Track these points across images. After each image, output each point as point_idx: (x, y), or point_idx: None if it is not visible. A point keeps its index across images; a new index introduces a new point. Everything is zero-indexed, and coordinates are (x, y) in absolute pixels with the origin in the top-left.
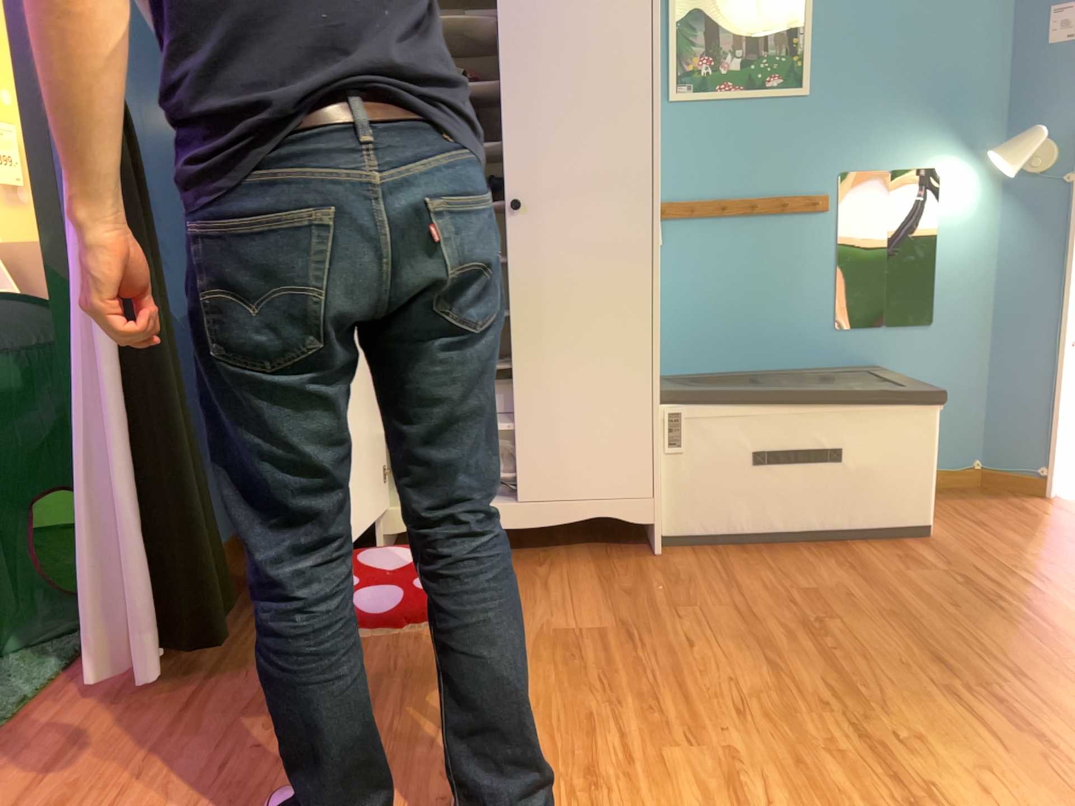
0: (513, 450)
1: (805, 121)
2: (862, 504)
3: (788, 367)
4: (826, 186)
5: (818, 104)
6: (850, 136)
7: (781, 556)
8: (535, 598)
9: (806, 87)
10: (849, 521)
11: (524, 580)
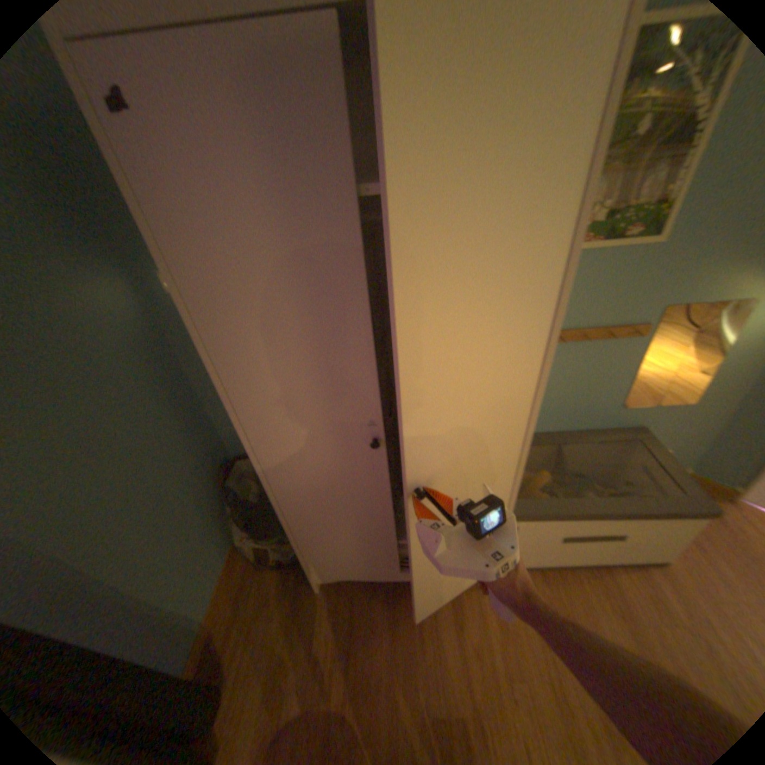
0: (401, 547)
1: (653, 263)
2: (635, 557)
3: (583, 428)
4: (652, 316)
5: (671, 247)
6: (690, 274)
7: (576, 592)
8: (422, 660)
9: (666, 233)
10: (622, 563)
11: (412, 627)
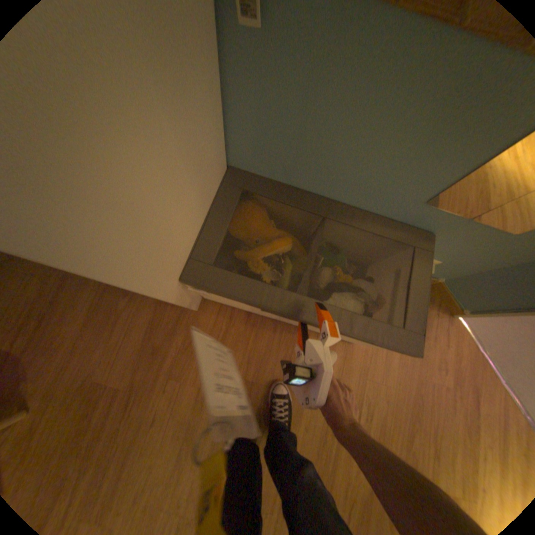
0: None
1: None
2: None
3: (362, 207)
4: None
5: None
6: None
7: (265, 337)
8: (105, 342)
9: None
10: None
11: (109, 317)
